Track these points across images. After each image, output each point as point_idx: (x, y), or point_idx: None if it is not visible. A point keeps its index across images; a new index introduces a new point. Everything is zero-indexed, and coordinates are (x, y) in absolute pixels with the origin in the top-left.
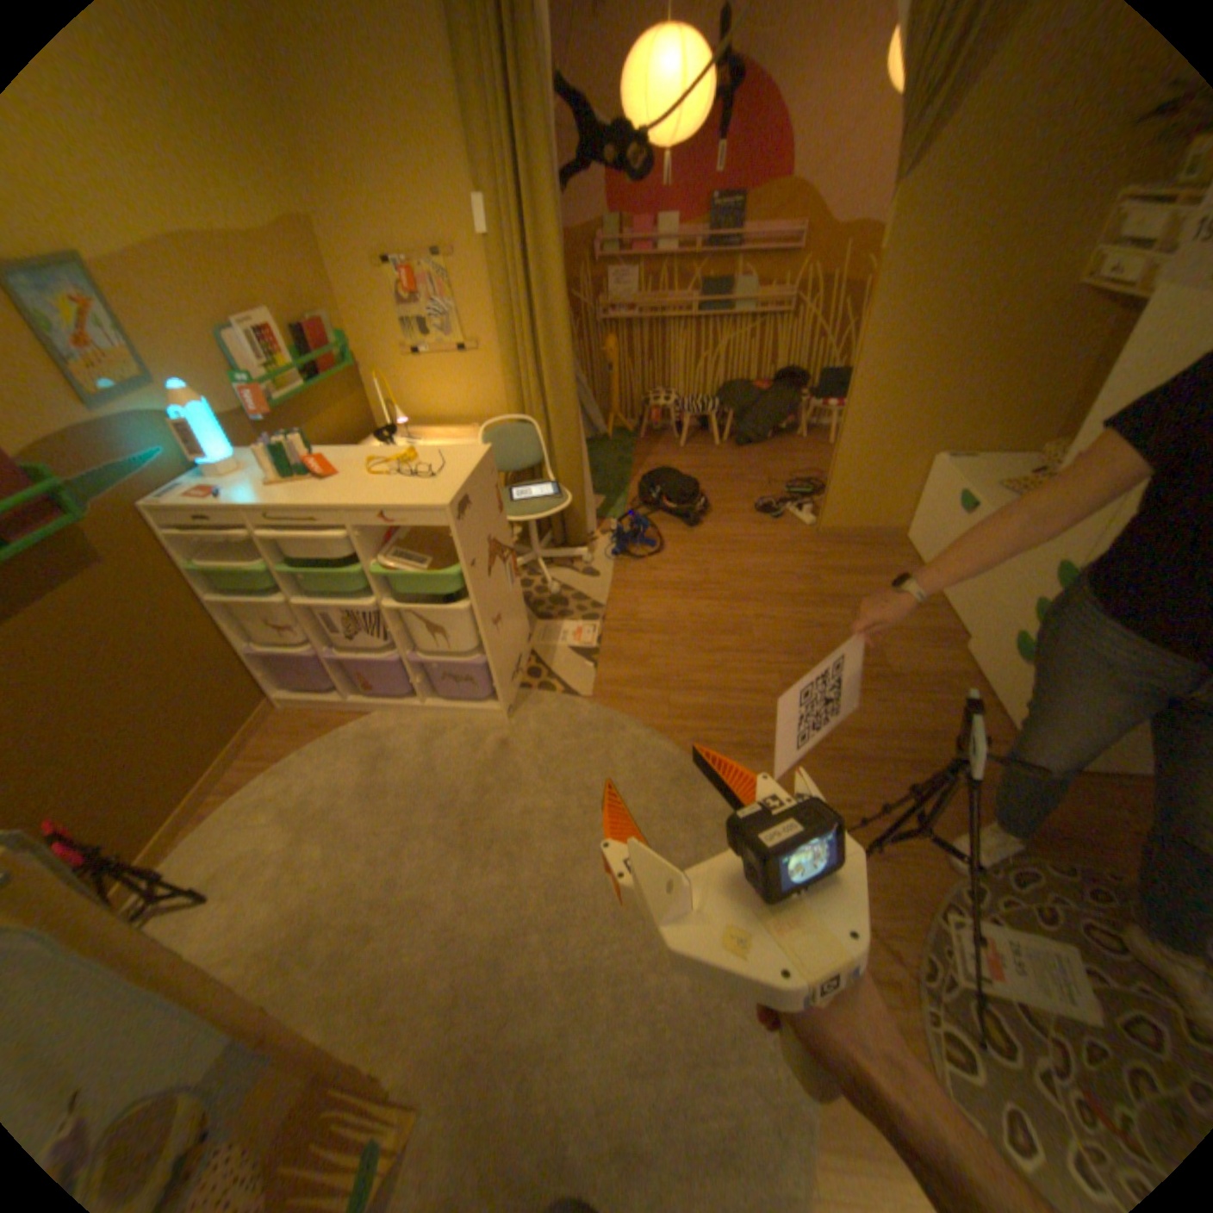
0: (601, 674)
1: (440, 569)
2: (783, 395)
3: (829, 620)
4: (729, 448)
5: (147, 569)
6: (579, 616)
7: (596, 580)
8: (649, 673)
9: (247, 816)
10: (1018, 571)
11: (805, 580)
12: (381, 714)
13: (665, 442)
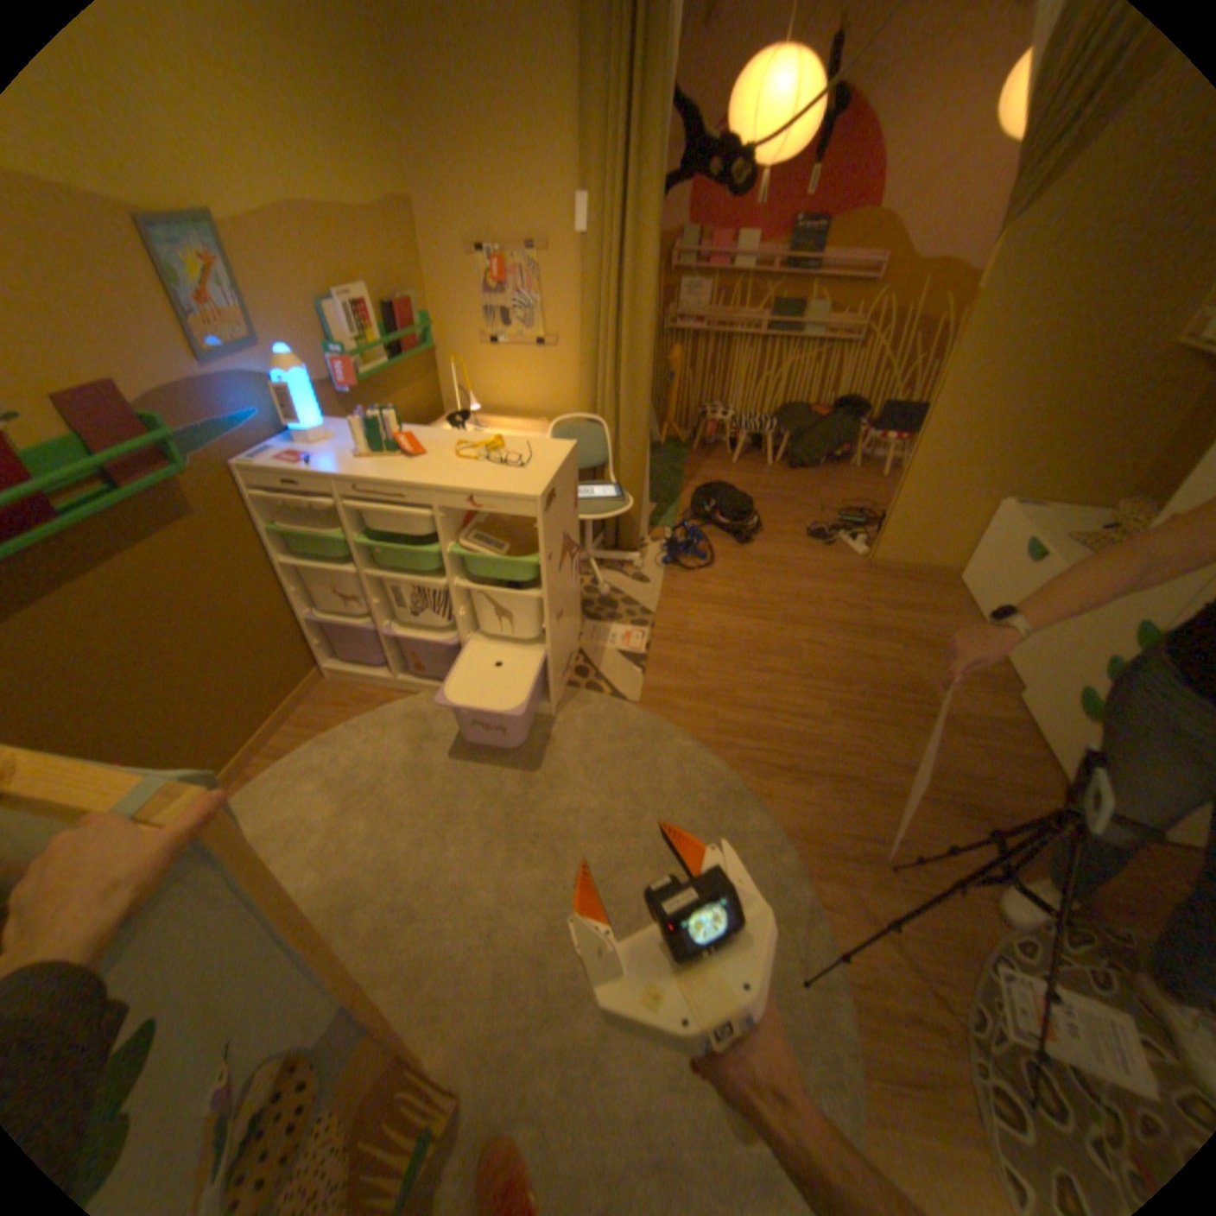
0: (649, 681)
1: (516, 558)
2: (843, 423)
3: (881, 653)
4: (782, 470)
5: (231, 526)
6: (629, 620)
7: (646, 586)
8: (698, 685)
9: (295, 782)
10: (1090, 626)
11: (856, 610)
12: (430, 695)
13: (718, 457)
